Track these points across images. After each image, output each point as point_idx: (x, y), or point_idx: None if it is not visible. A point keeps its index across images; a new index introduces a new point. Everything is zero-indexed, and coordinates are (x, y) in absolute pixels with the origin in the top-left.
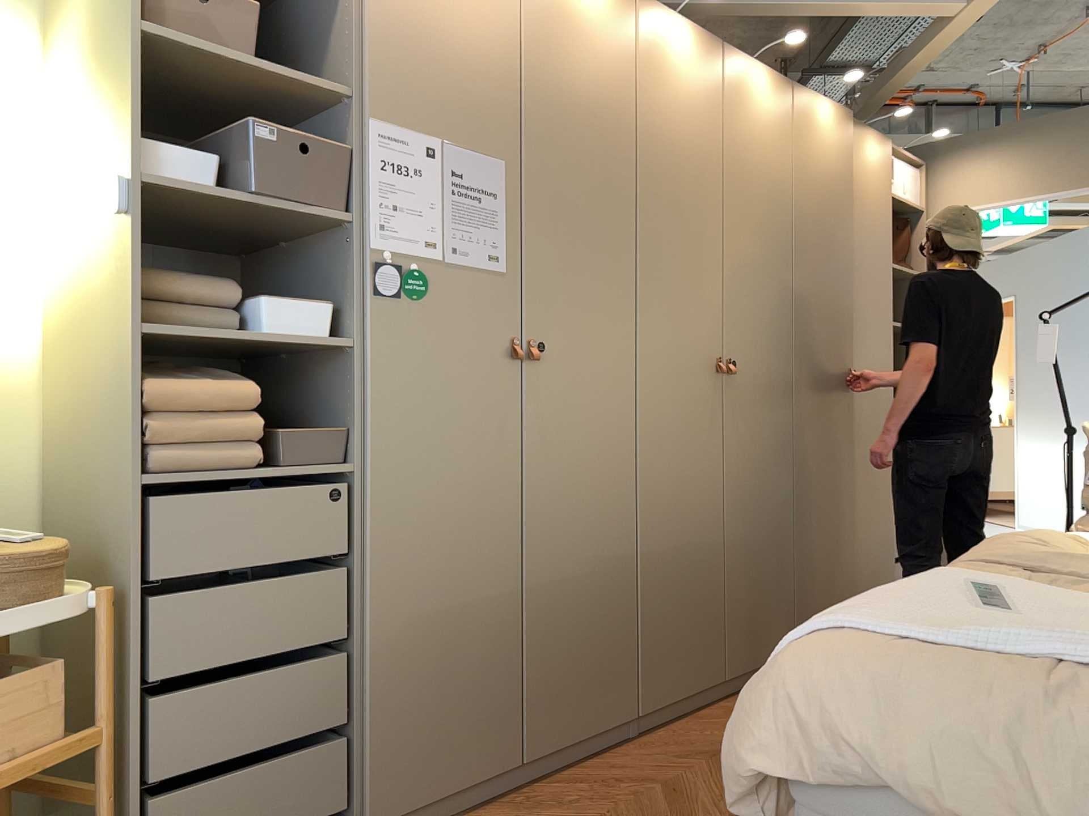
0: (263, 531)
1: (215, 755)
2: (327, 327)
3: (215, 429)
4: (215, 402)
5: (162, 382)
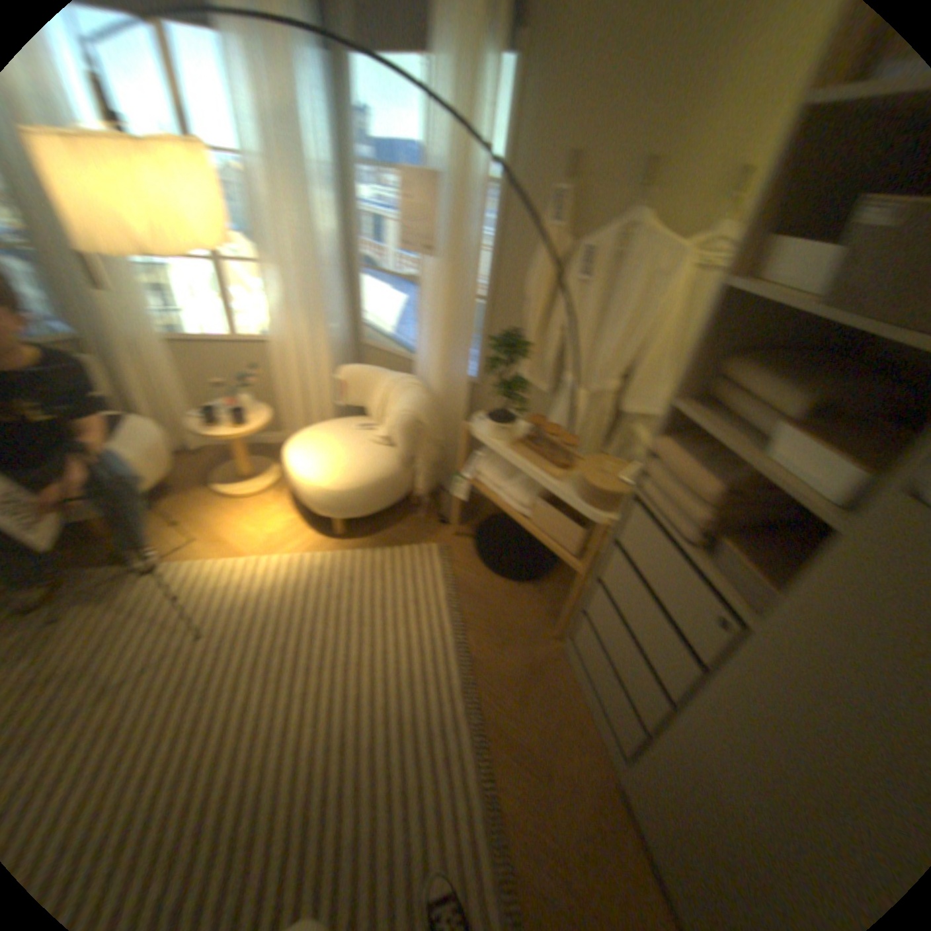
0: (669, 582)
1: (602, 639)
2: (853, 495)
3: (675, 495)
4: (683, 479)
5: (674, 444)
